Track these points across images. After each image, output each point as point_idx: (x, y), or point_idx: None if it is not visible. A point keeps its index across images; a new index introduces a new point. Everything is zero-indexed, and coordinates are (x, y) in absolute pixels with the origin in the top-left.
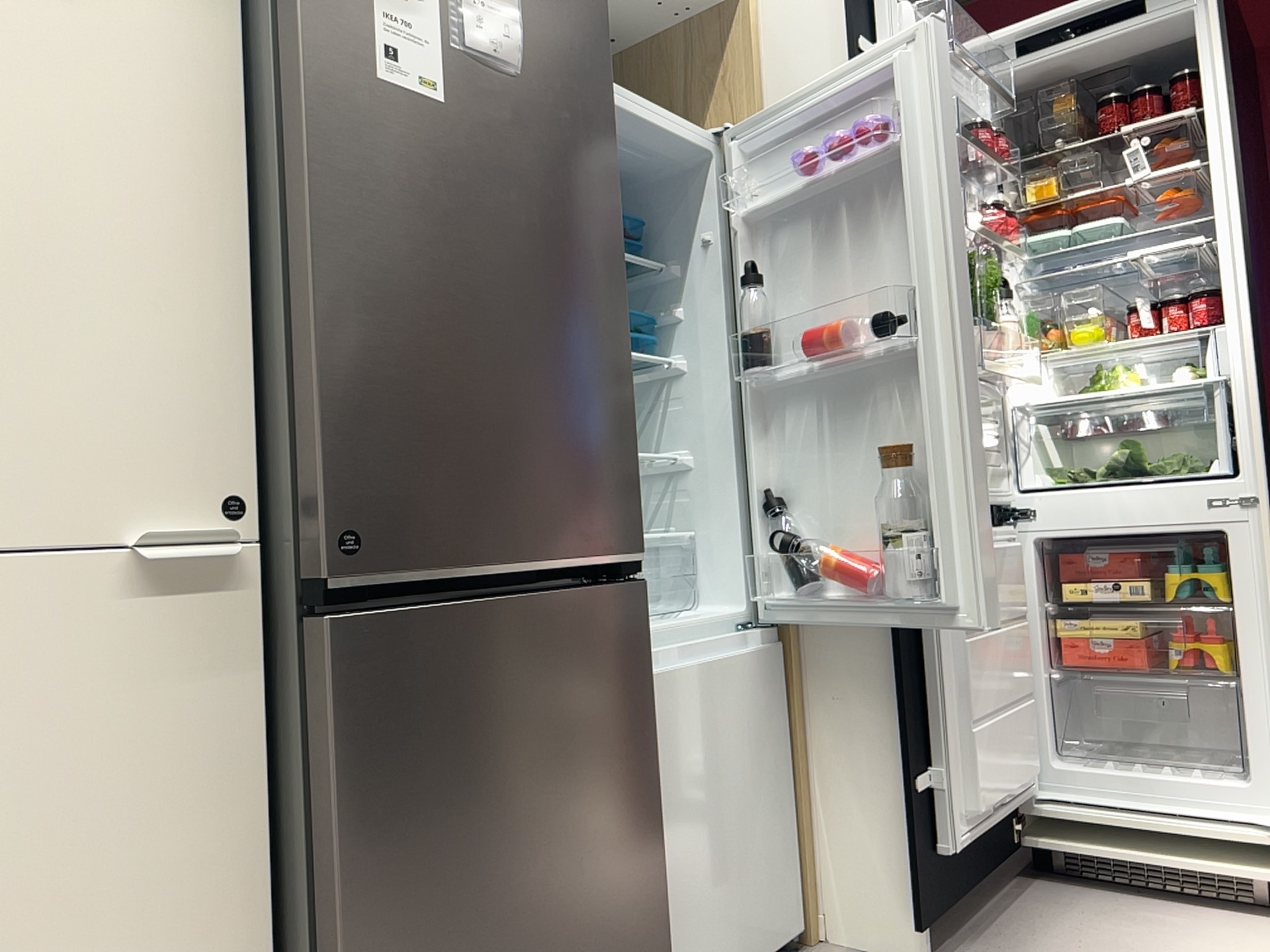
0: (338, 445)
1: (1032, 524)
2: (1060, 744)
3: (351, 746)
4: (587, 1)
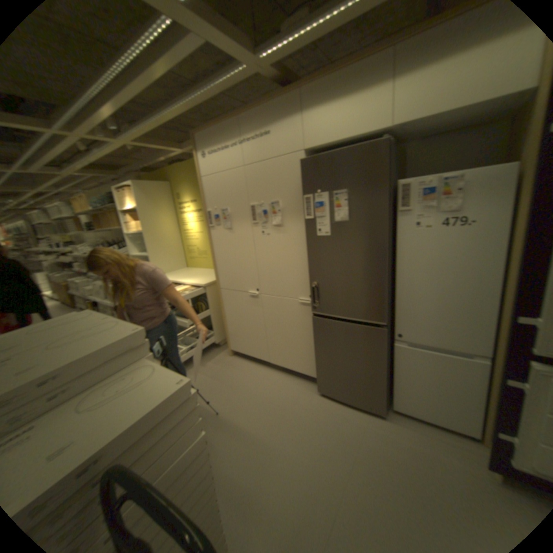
0: (312, 294)
1: None
2: None
3: (315, 333)
4: (377, 187)
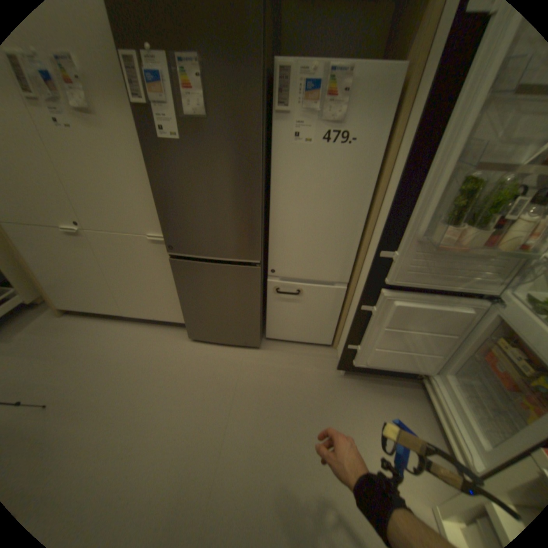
0: (166, 228)
1: (500, 308)
2: (460, 374)
3: (177, 277)
4: (247, 60)
